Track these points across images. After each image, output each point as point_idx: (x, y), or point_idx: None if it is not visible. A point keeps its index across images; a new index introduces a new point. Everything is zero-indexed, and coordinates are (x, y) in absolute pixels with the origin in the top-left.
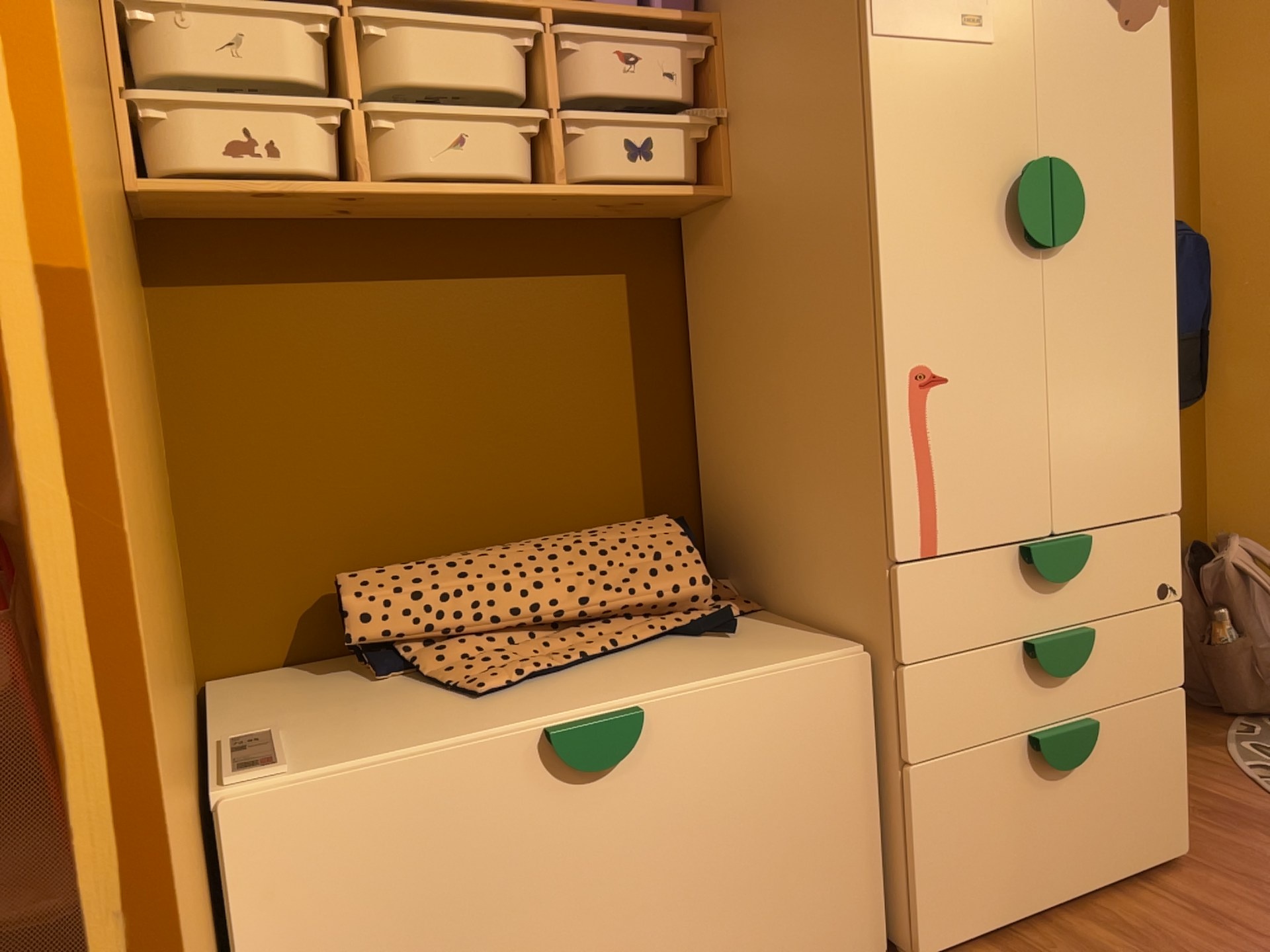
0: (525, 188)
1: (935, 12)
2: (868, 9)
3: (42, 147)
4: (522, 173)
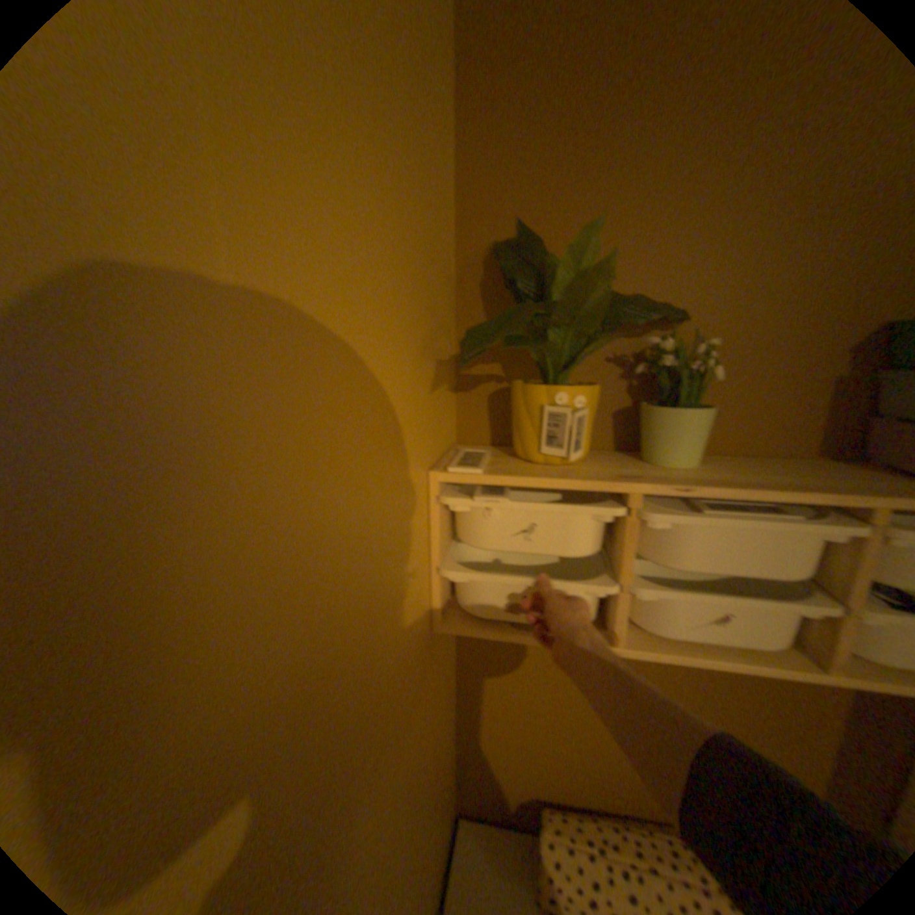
0: (787, 672)
1: None
2: None
3: None
4: (786, 649)
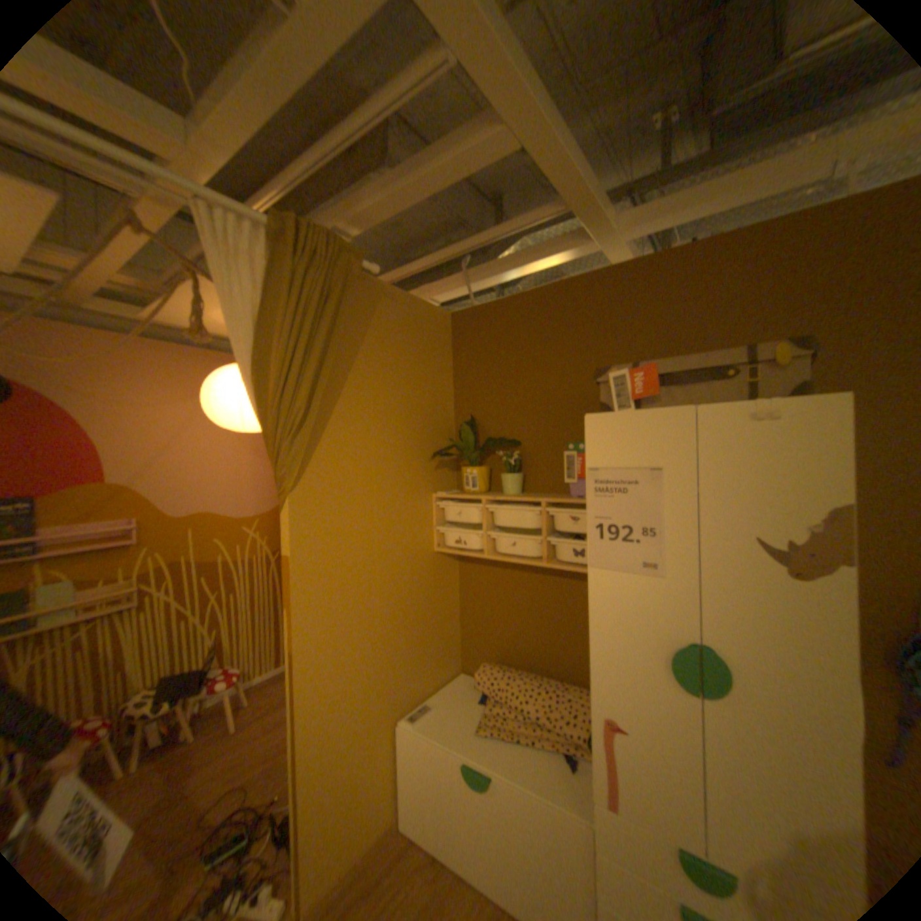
0: (531, 563)
1: (624, 559)
2: (589, 554)
3: (293, 630)
4: (533, 556)
